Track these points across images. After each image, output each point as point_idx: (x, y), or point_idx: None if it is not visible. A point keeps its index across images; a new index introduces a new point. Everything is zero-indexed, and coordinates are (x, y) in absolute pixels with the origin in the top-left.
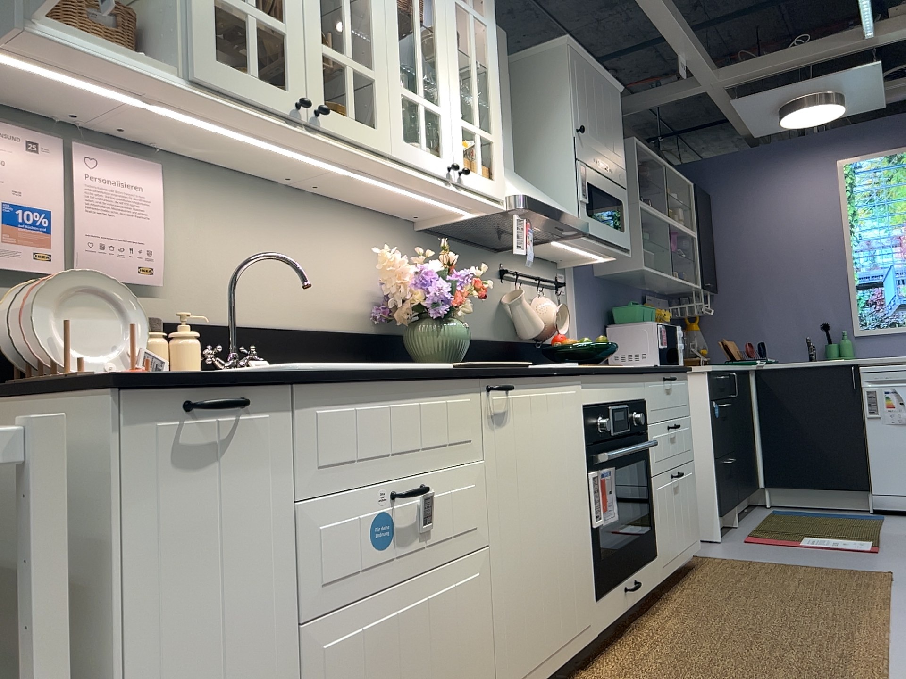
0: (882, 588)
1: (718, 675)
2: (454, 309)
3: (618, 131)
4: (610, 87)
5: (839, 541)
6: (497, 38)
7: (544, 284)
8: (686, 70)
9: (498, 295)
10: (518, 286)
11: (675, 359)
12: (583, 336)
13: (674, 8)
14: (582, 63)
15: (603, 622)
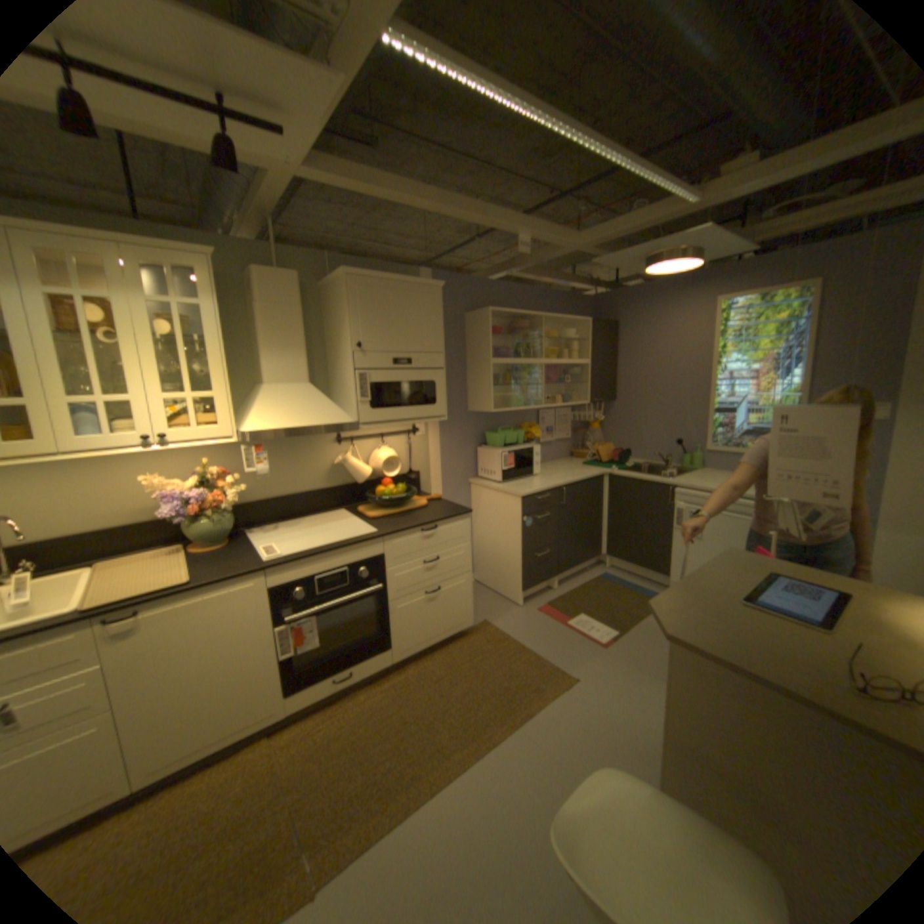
0: (543, 702)
1: (323, 772)
2: (206, 510)
3: (431, 324)
4: (419, 288)
5: (596, 628)
6: (280, 280)
7: (394, 434)
8: (531, 245)
9: (331, 456)
10: (353, 446)
11: (525, 473)
12: (444, 460)
13: (481, 203)
14: (370, 282)
15: (292, 709)
